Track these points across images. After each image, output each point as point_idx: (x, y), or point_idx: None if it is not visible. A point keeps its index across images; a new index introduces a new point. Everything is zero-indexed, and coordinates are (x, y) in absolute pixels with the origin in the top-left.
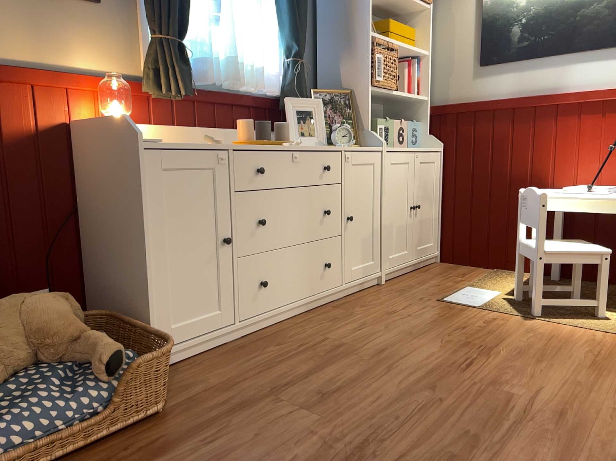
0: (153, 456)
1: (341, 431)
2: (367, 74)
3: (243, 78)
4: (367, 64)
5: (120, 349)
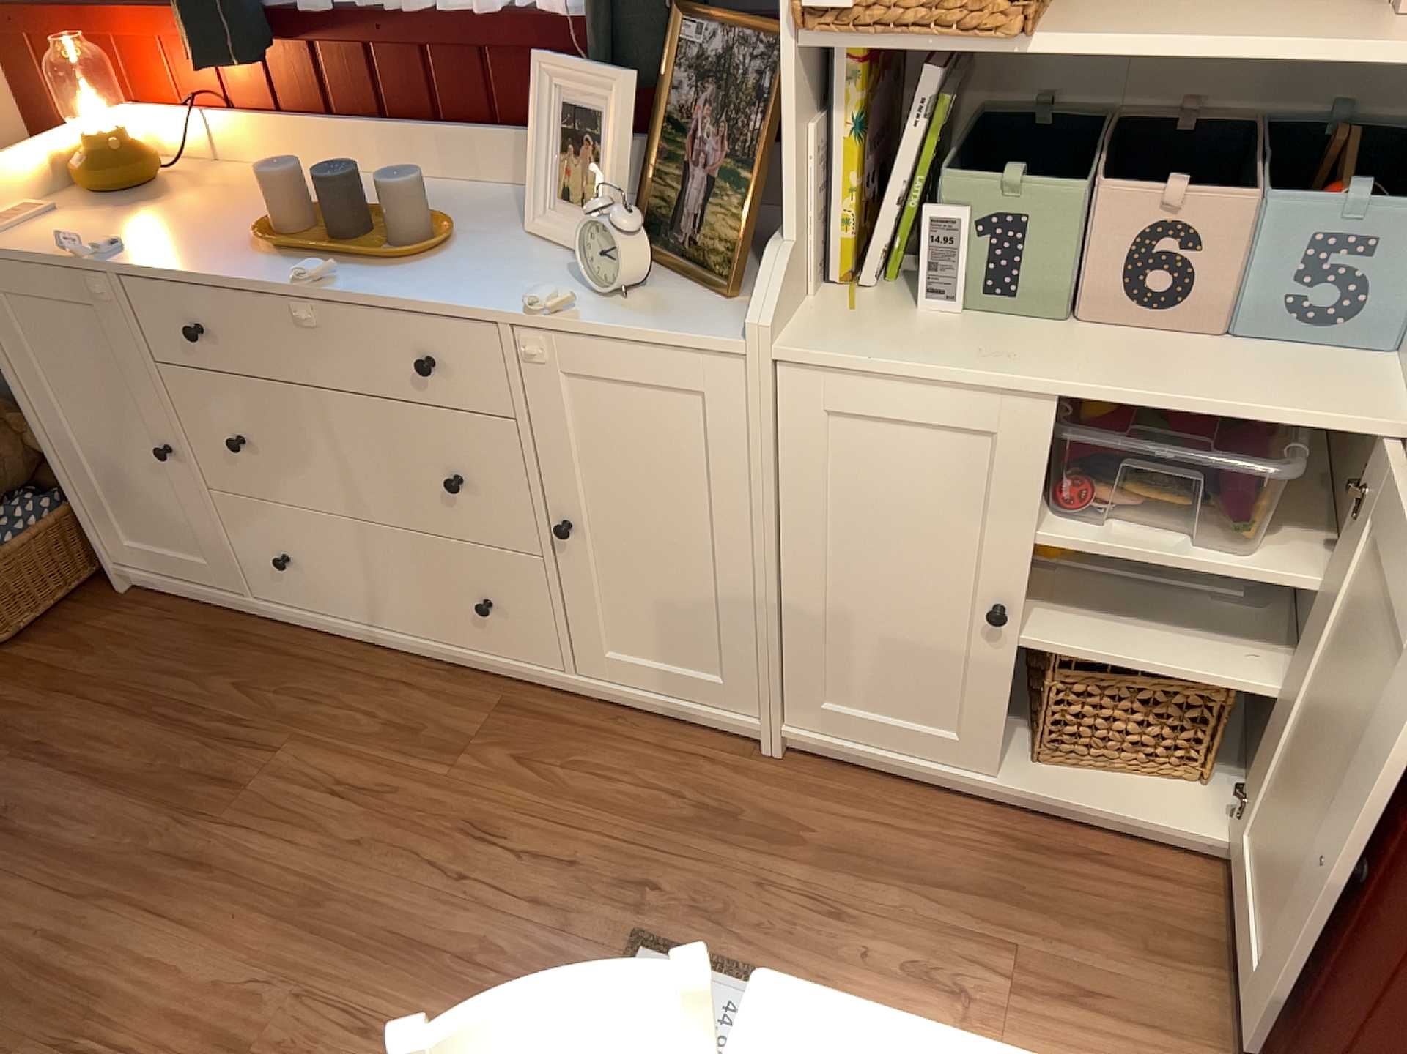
0: None
1: None
2: None
3: None
4: None
5: None
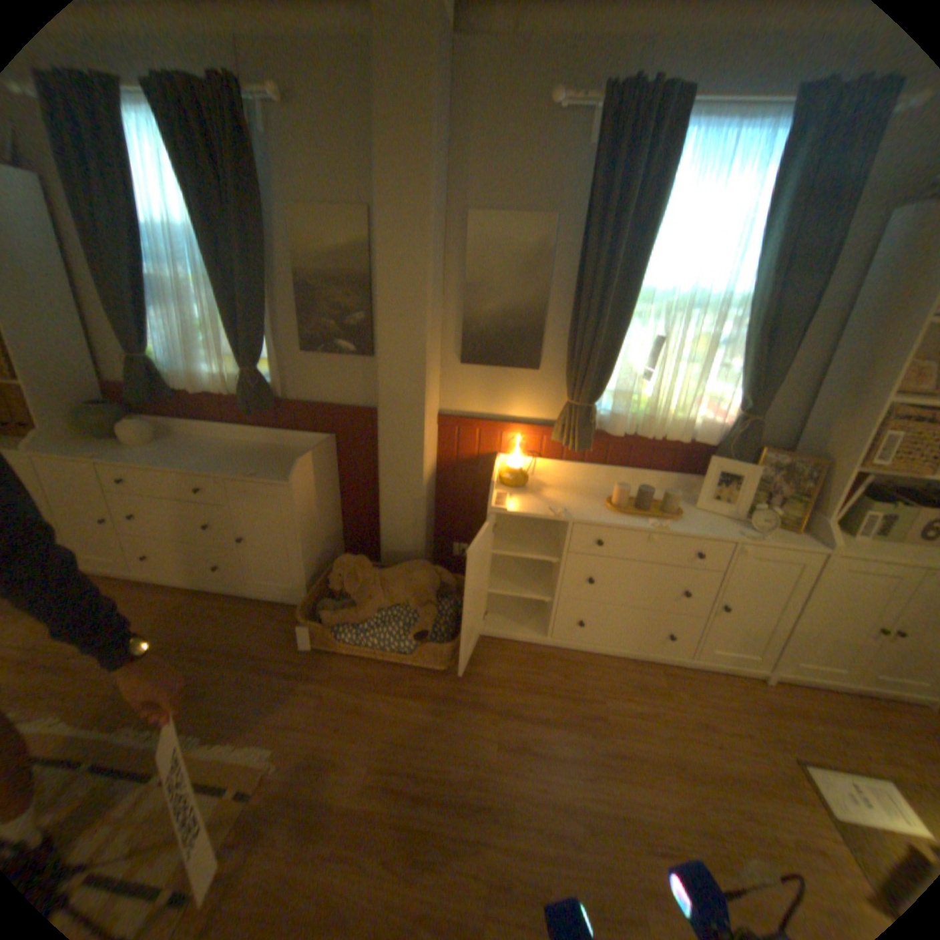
0: (412, 697)
1: (491, 785)
2: (860, 452)
3: (671, 425)
4: (866, 439)
5: (428, 630)
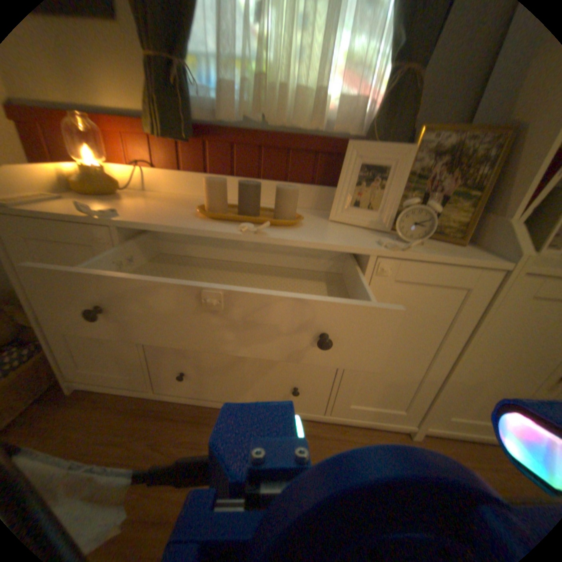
0: None
1: None
2: None
3: (304, 108)
4: None
5: None
